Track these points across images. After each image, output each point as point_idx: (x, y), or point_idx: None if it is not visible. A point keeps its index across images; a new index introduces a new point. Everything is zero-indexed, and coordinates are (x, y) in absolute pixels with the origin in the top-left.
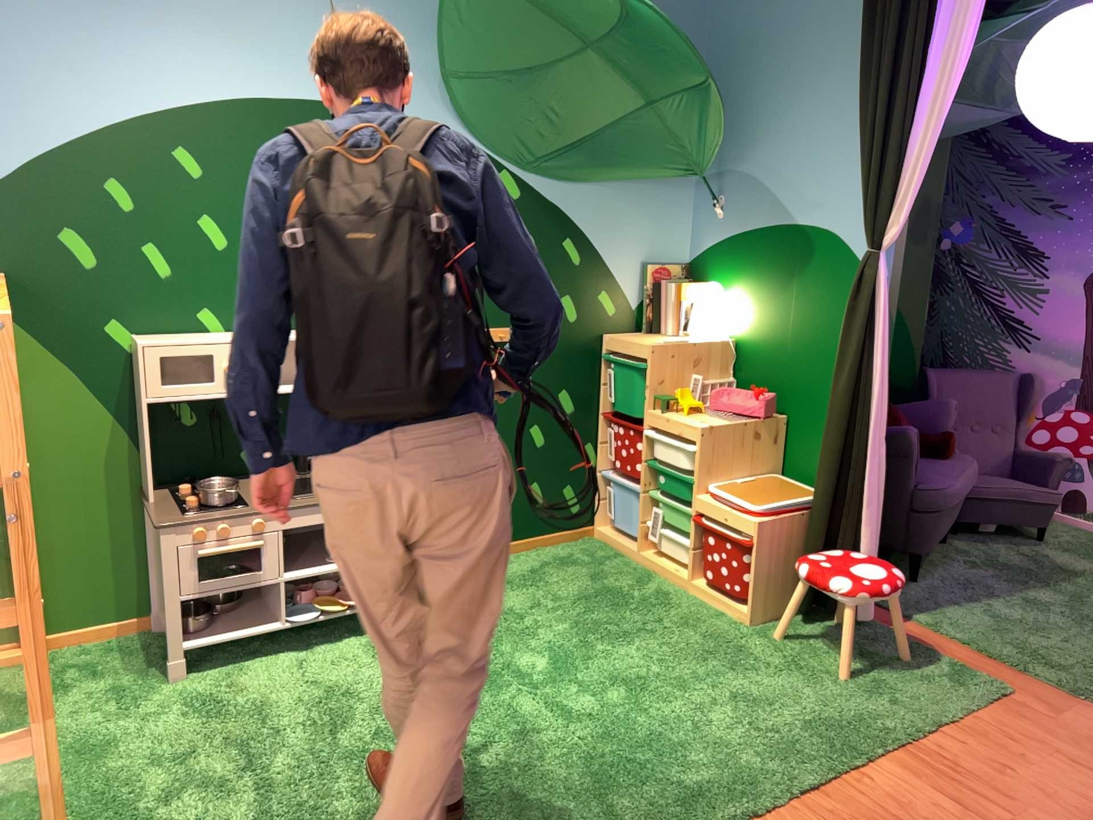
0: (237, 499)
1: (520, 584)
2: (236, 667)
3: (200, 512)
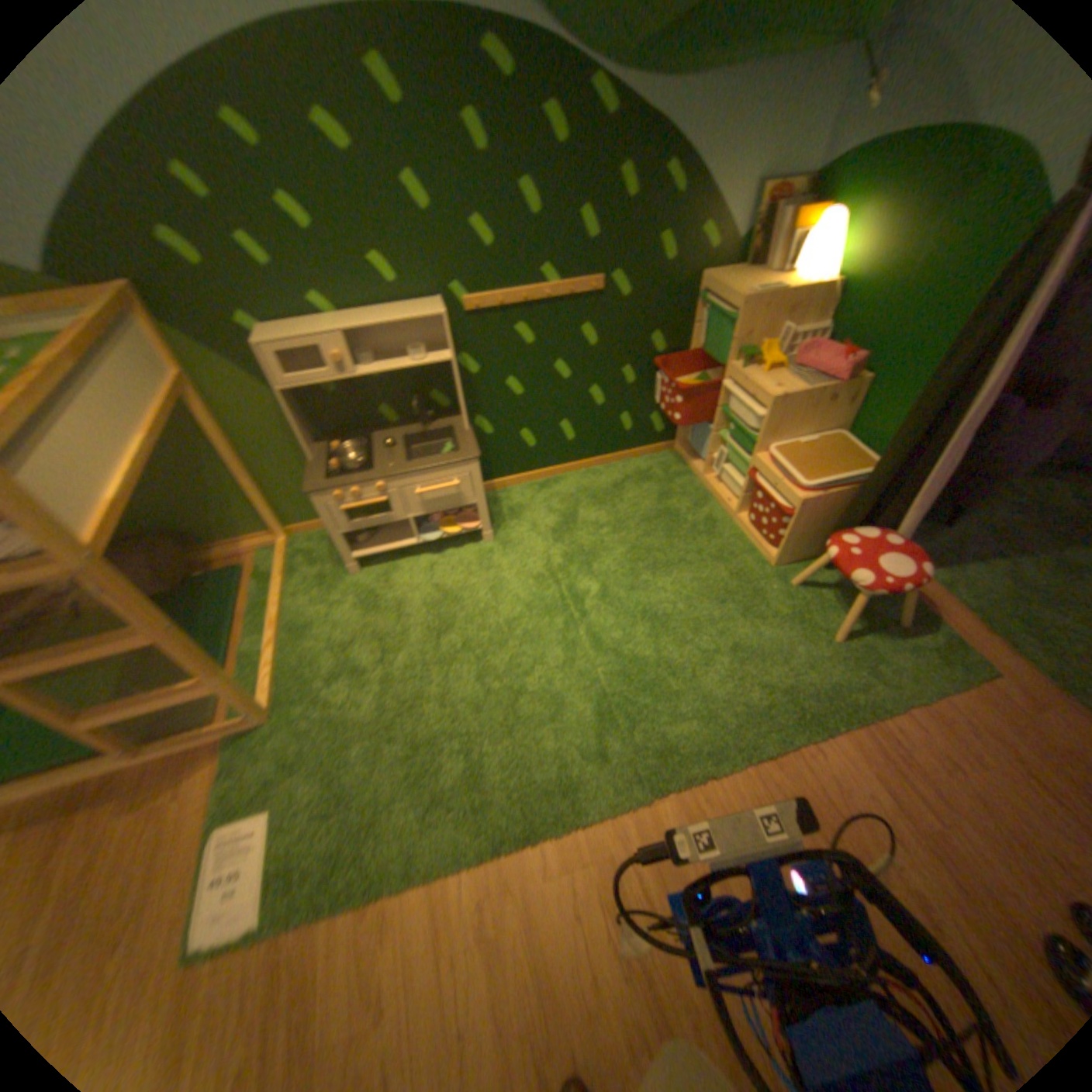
0: (360, 465)
1: (601, 503)
2: (387, 569)
3: (332, 479)
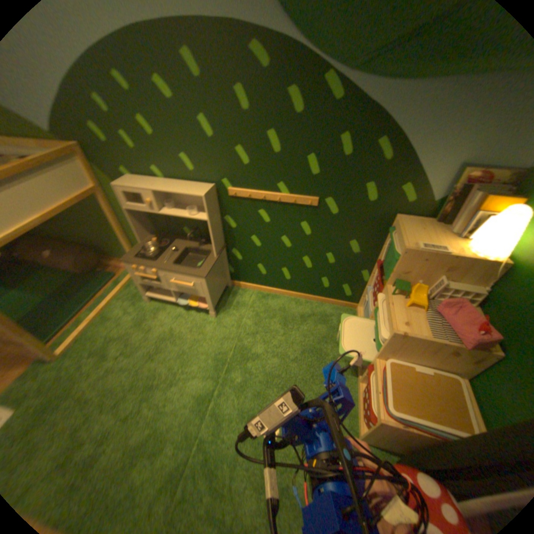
0: (152, 256)
1: (286, 324)
2: (161, 307)
3: (137, 257)
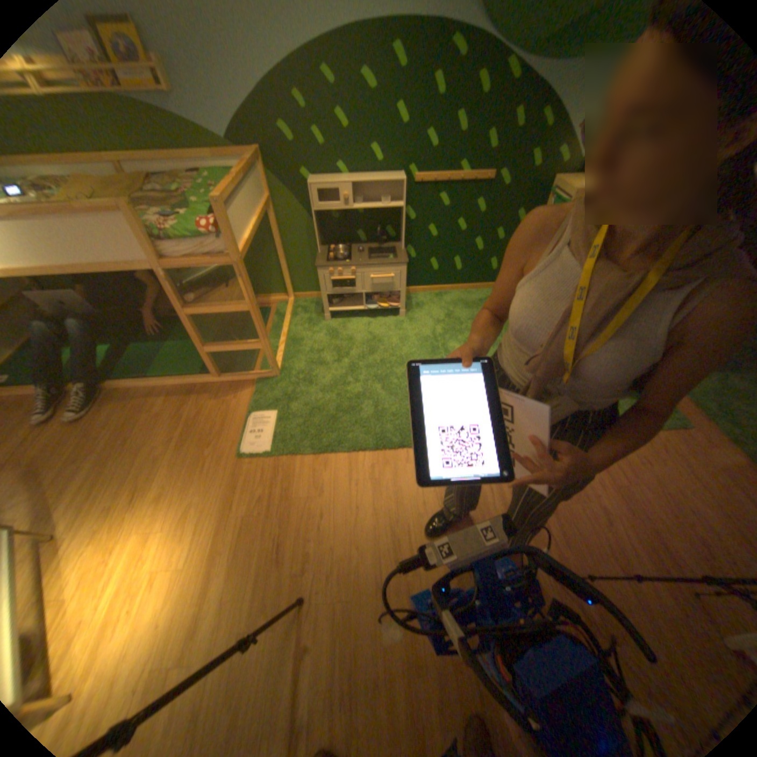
0: (343, 259)
1: (469, 309)
2: (344, 322)
3: (328, 263)
